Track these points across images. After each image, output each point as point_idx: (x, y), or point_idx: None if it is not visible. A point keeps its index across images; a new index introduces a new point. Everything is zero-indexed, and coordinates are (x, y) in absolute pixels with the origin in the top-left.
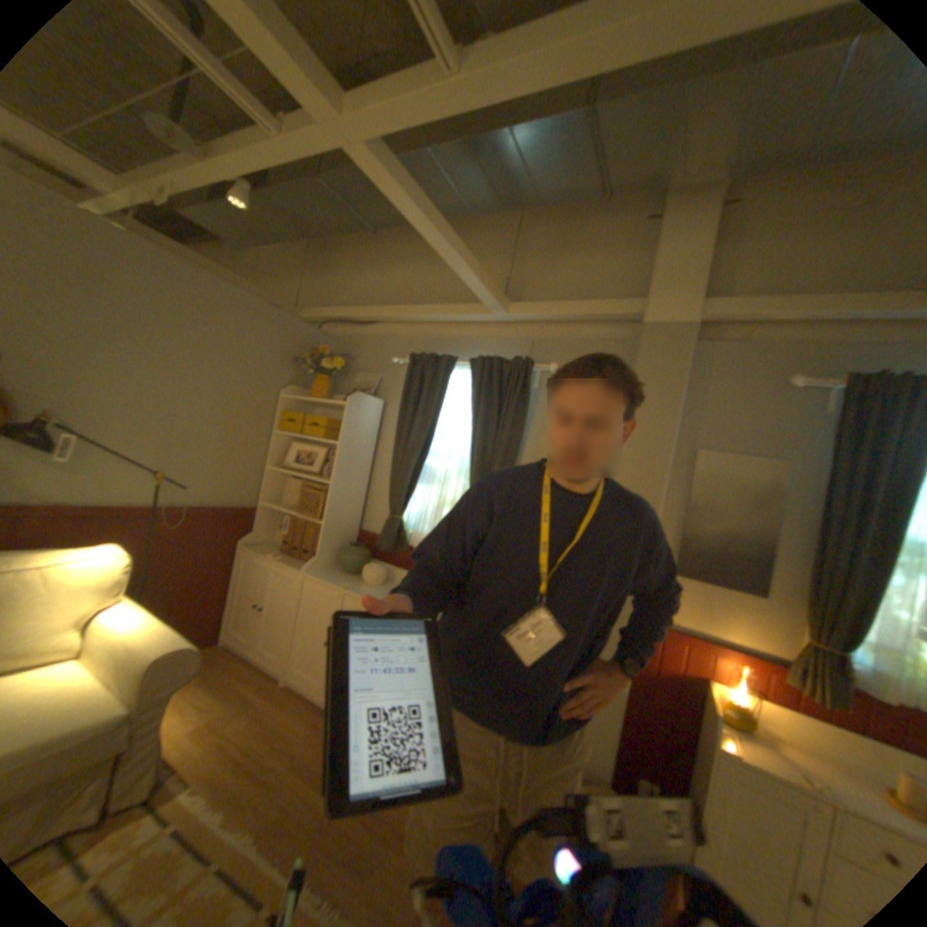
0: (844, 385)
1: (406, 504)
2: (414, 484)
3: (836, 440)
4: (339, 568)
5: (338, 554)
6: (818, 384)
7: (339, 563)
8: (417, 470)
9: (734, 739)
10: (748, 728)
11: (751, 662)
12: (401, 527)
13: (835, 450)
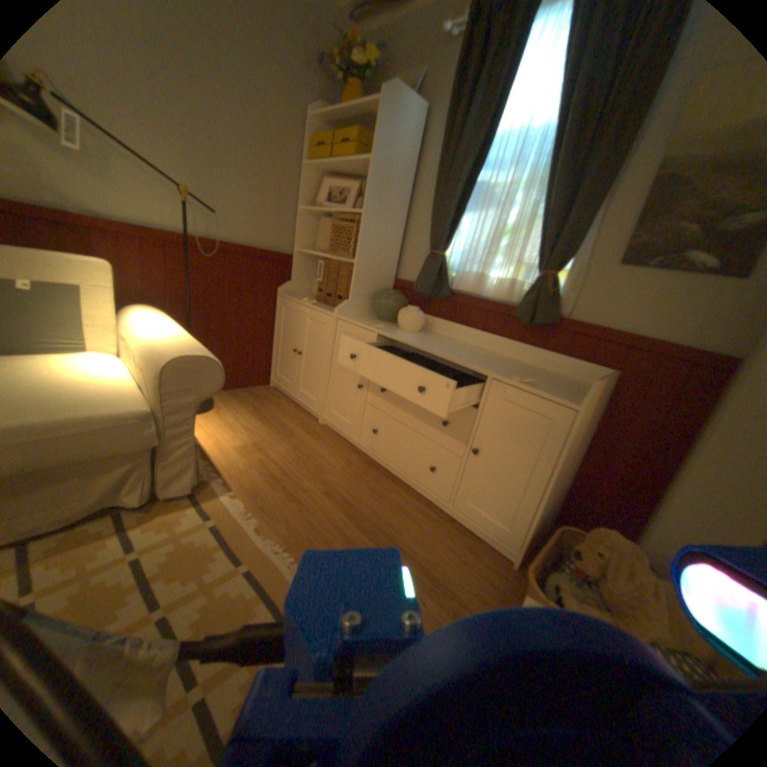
0: None
1: (451, 238)
2: (463, 210)
3: None
4: (373, 316)
5: (372, 301)
6: None
7: (373, 311)
8: (470, 190)
9: None
10: None
11: None
12: (444, 266)
13: None
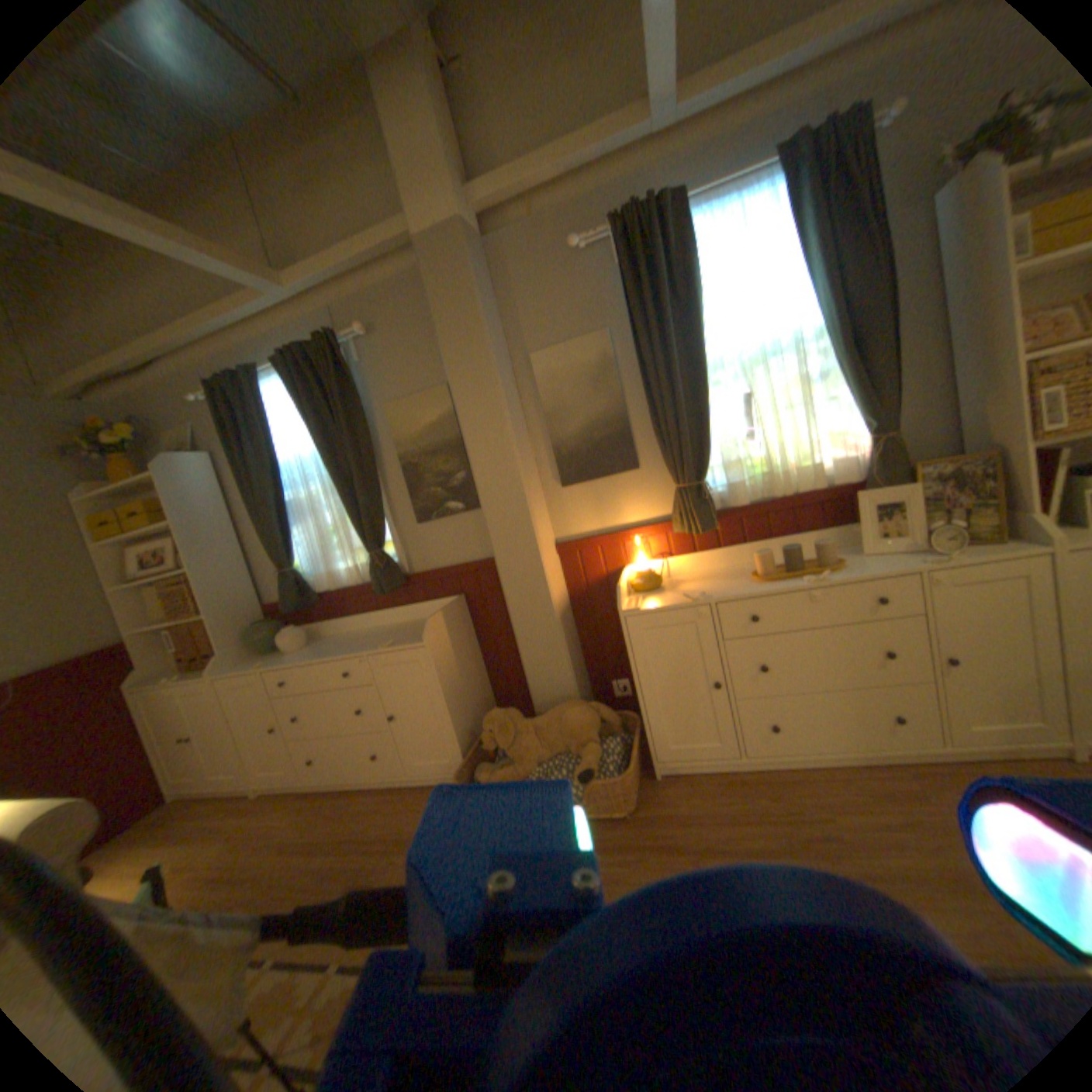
0: (614, 230)
1: (290, 552)
2: (286, 527)
3: (624, 288)
4: (254, 654)
5: (244, 640)
6: (594, 238)
7: (251, 649)
8: (283, 510)
9: (638, 598)
10: (650, 585)
11: (646, 531)
12: (296, 578)
13: (625, 298)
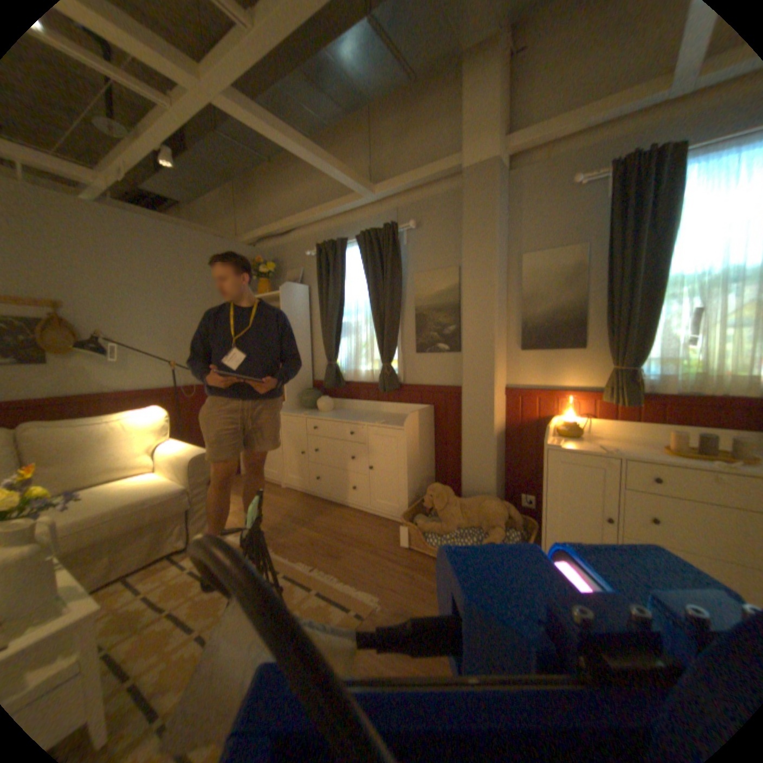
0: (615, 171)
1: (337, 353)
2: (339, 338)
3: (612, 214)
4: (303, 407)
5: (300, 398)
6: (597, 176)
7: (302, 404)
8: (339, 327)
9: (562, 440)
10: (574, 434)
11: (580, 395)
12: (336, 369)
13: (611, 222)
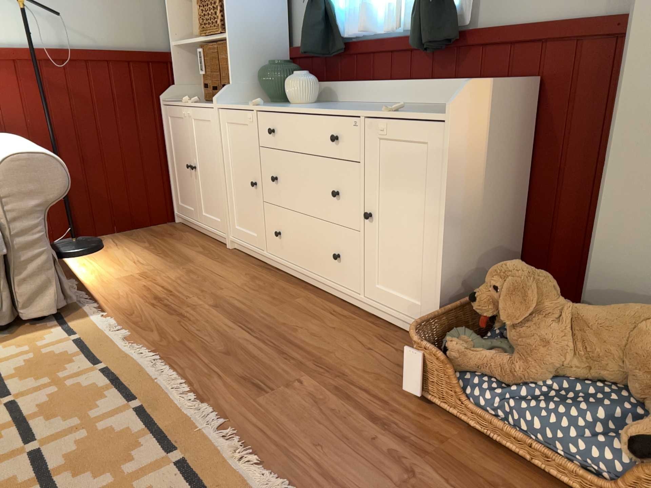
0: None
1: None
2: None
3: None
4: (267, 102)
5: (262, 82)
6: None
7: (266, 95)
8: None
9: None
10: None
11: None
12: (327, 13)
13: None
